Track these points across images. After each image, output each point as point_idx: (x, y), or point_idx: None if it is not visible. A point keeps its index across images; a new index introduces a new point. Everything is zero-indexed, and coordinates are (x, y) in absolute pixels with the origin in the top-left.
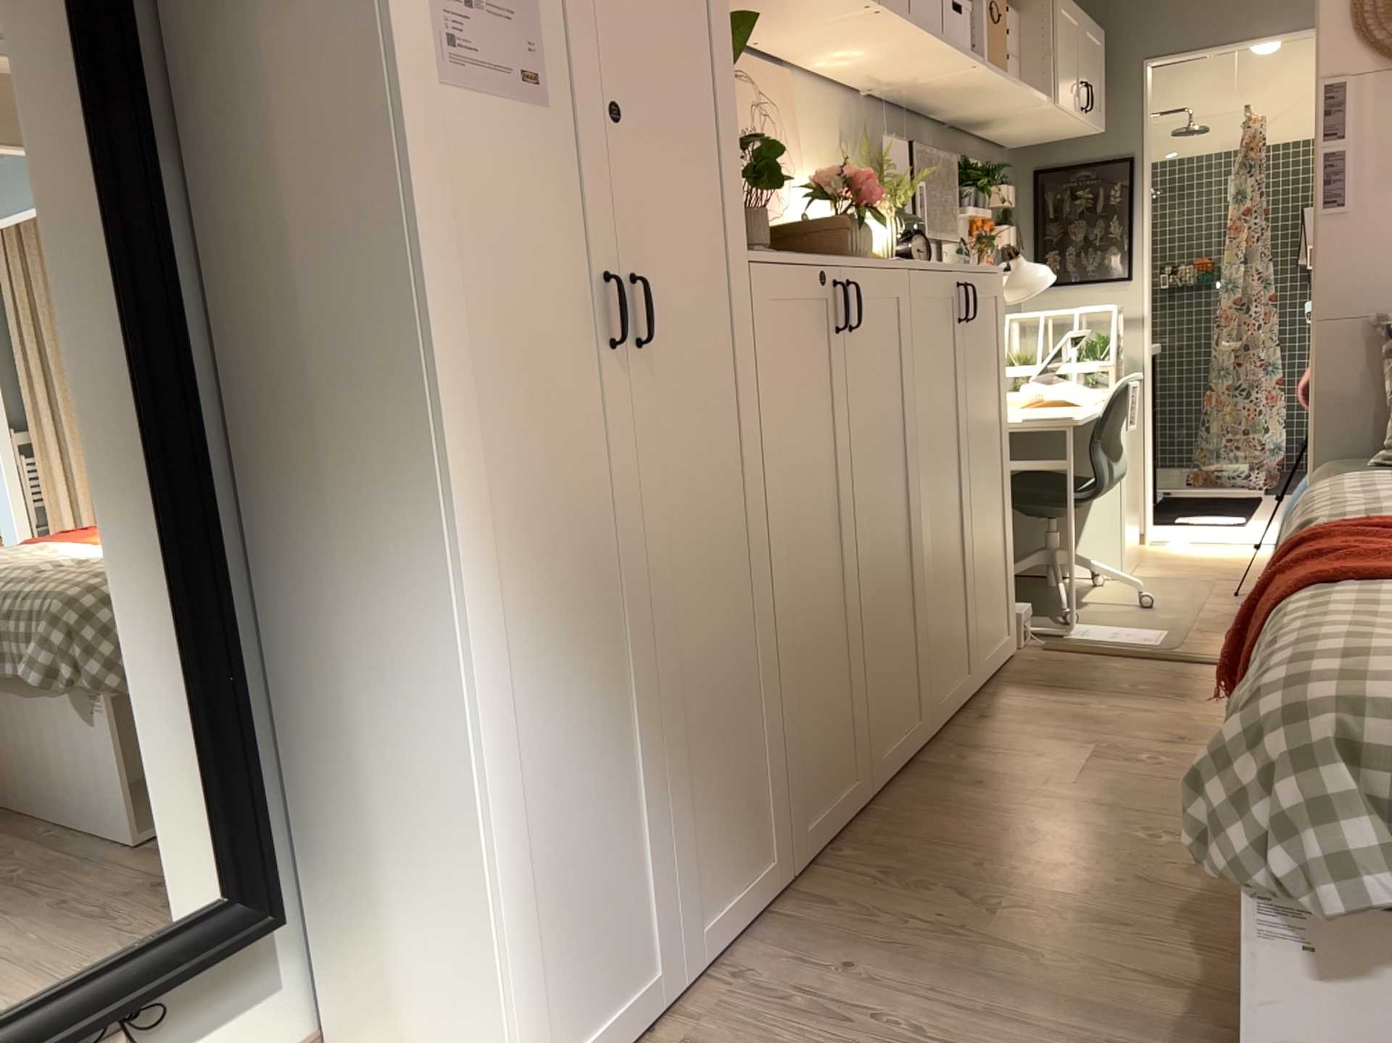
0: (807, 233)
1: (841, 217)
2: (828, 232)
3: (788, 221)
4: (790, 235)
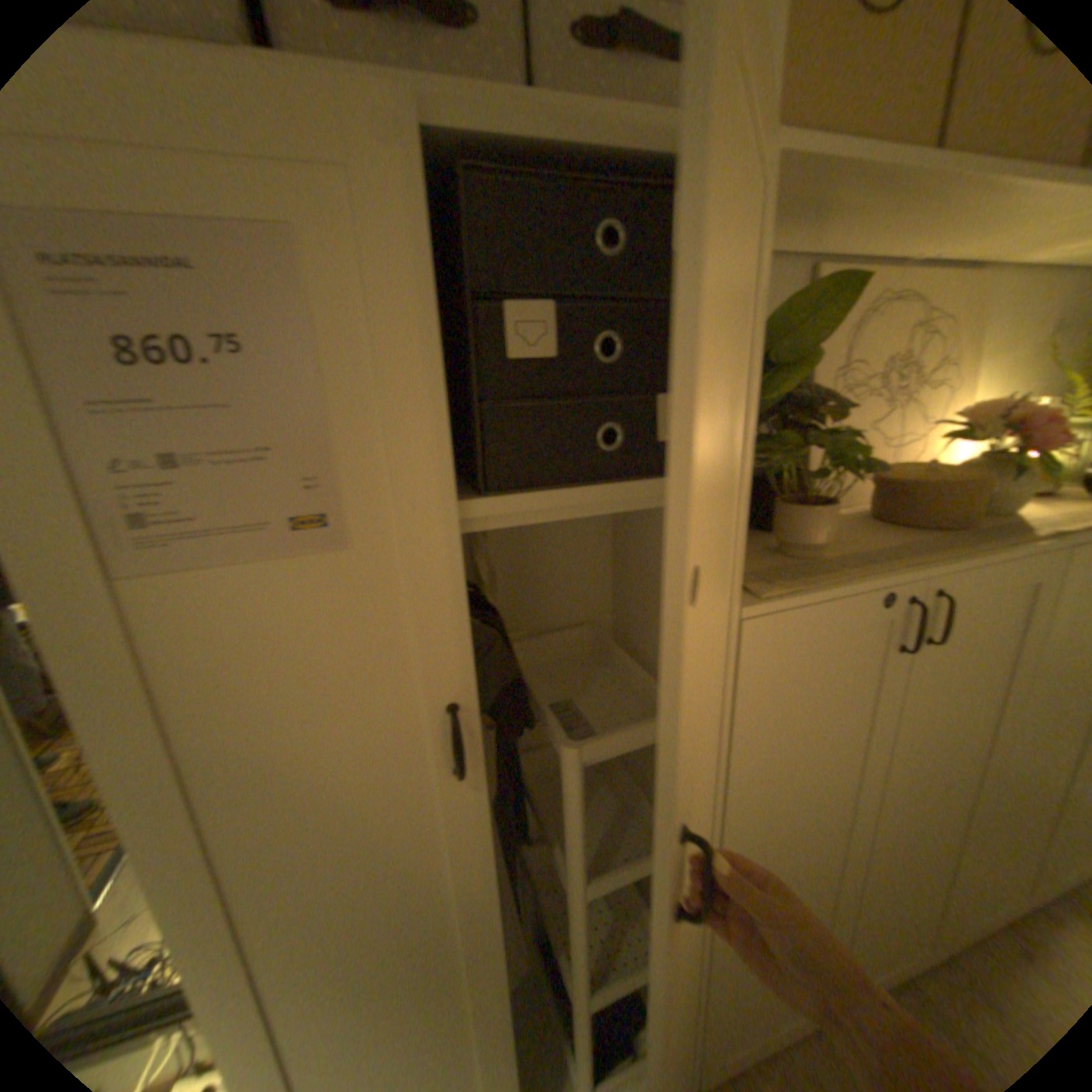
0: (922, 495)
1: (979, 481)
2: (953, 497)
3: (902, 477)
4: (901, 492)
